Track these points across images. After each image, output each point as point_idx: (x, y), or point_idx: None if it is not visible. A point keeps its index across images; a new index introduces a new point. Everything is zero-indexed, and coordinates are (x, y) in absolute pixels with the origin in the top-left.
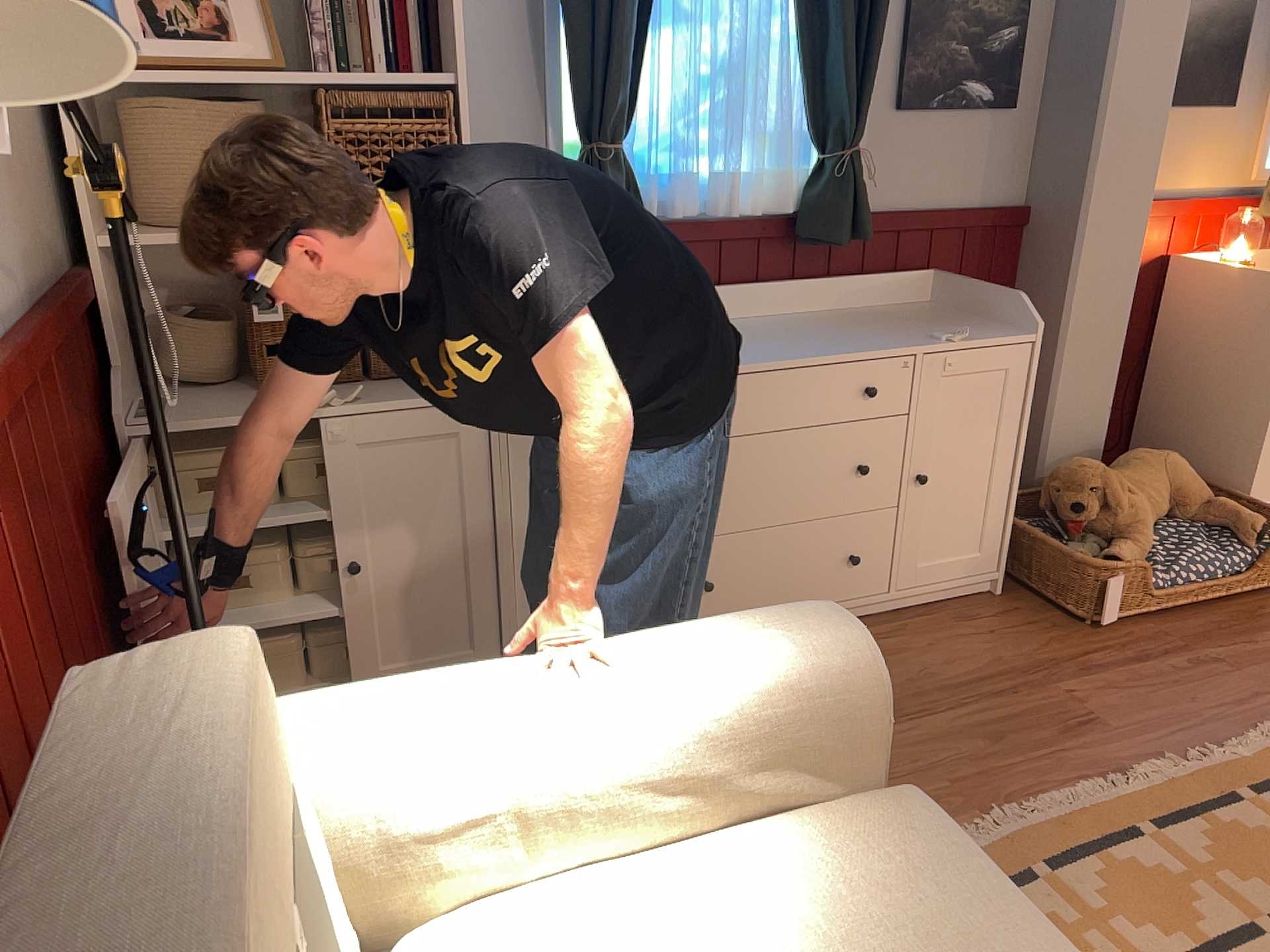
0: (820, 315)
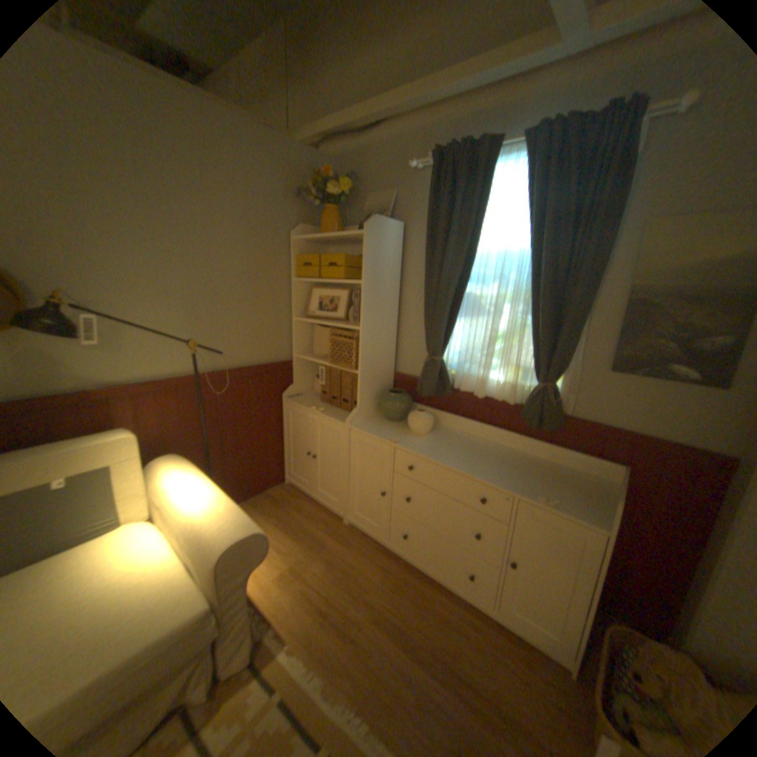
0: (529, 459)
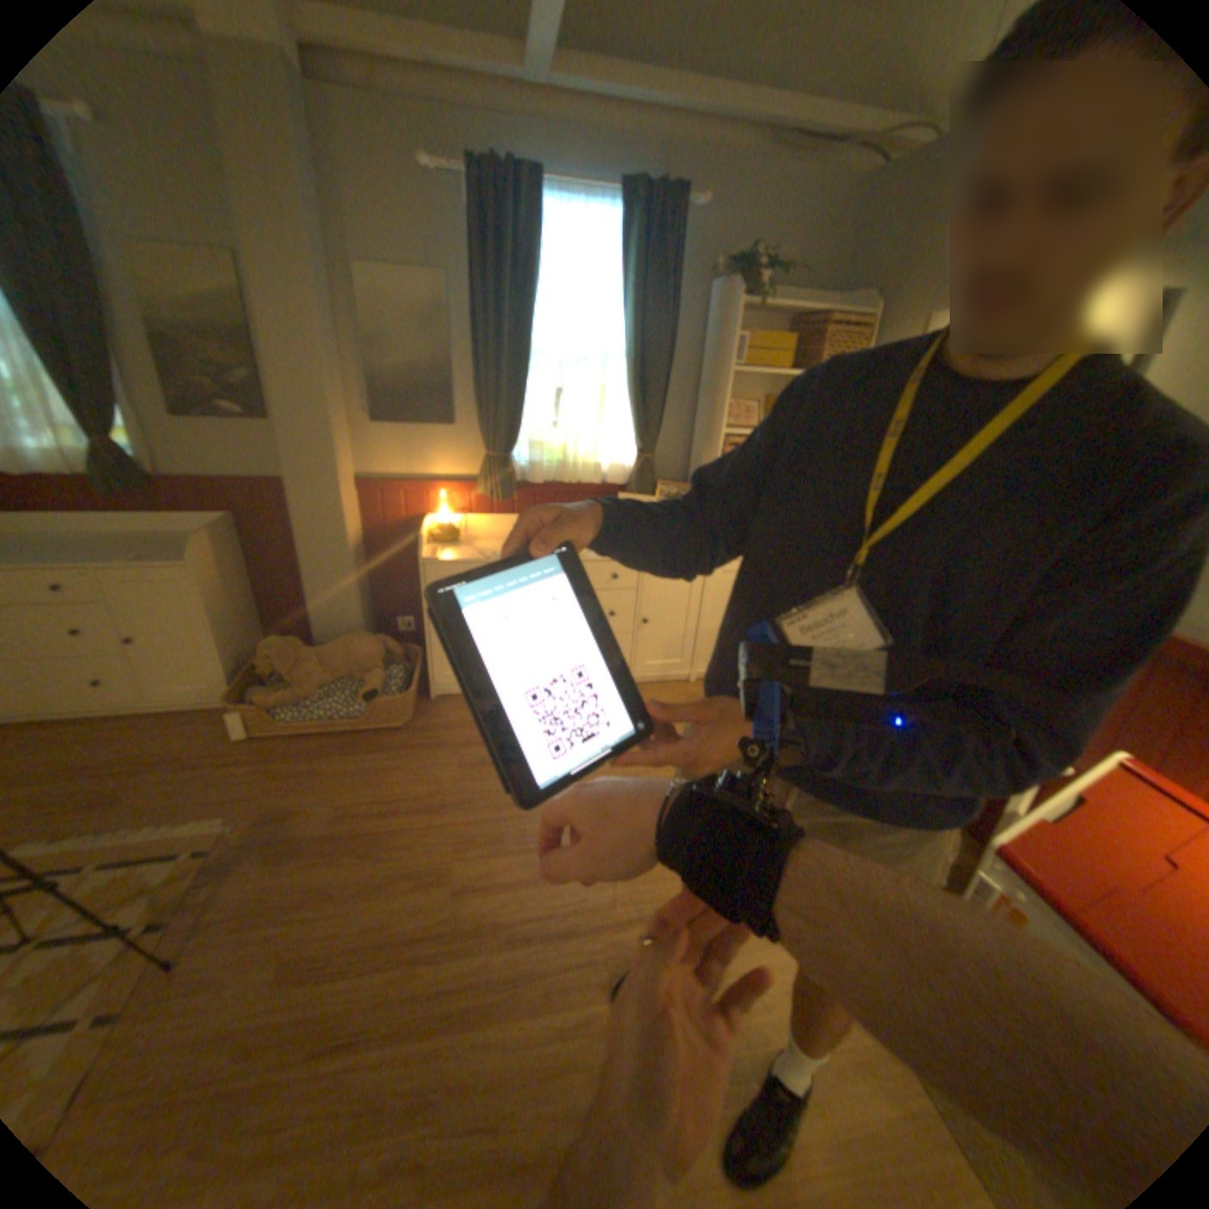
0: (127, 536)
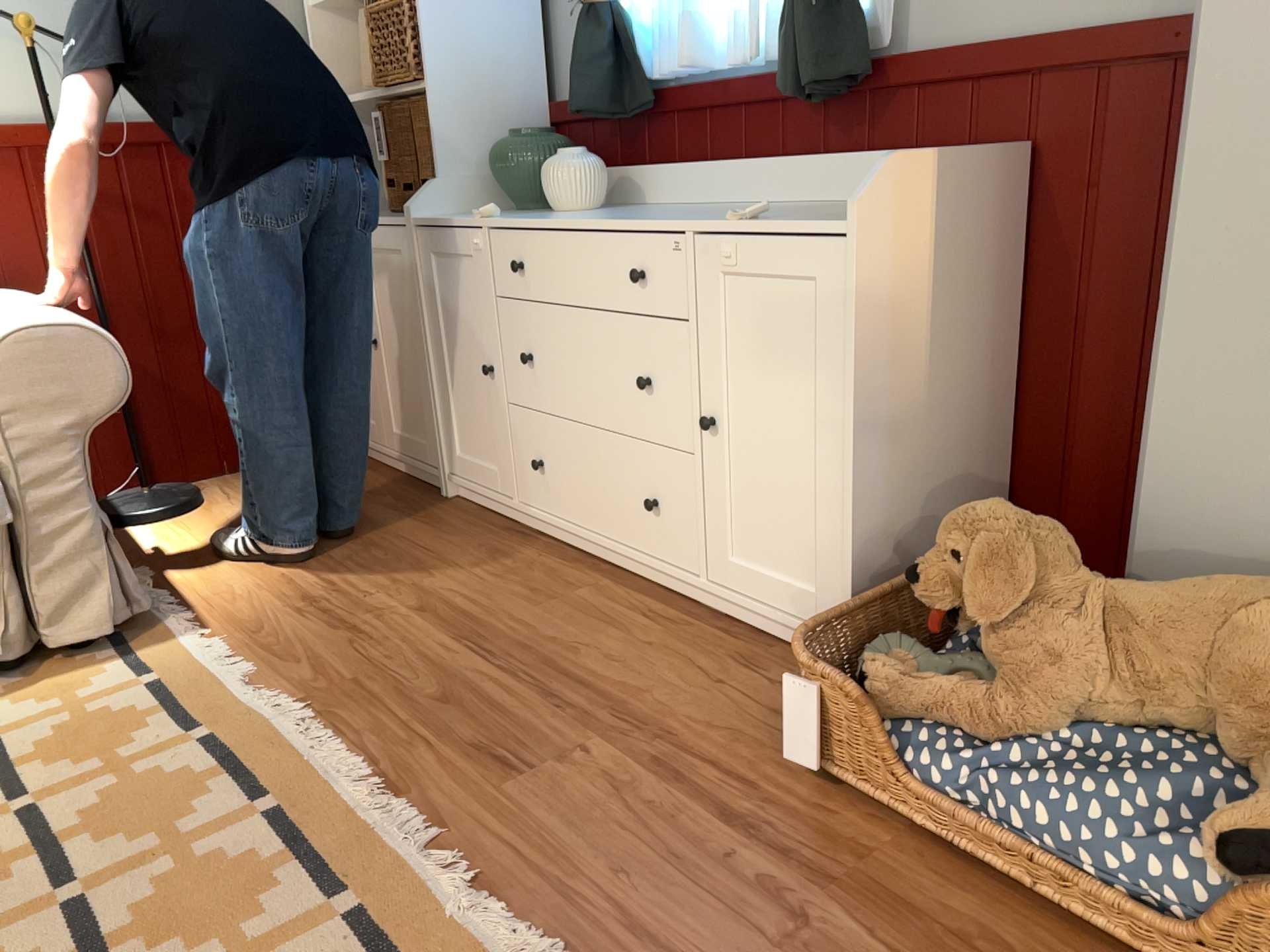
0: (808, 206)
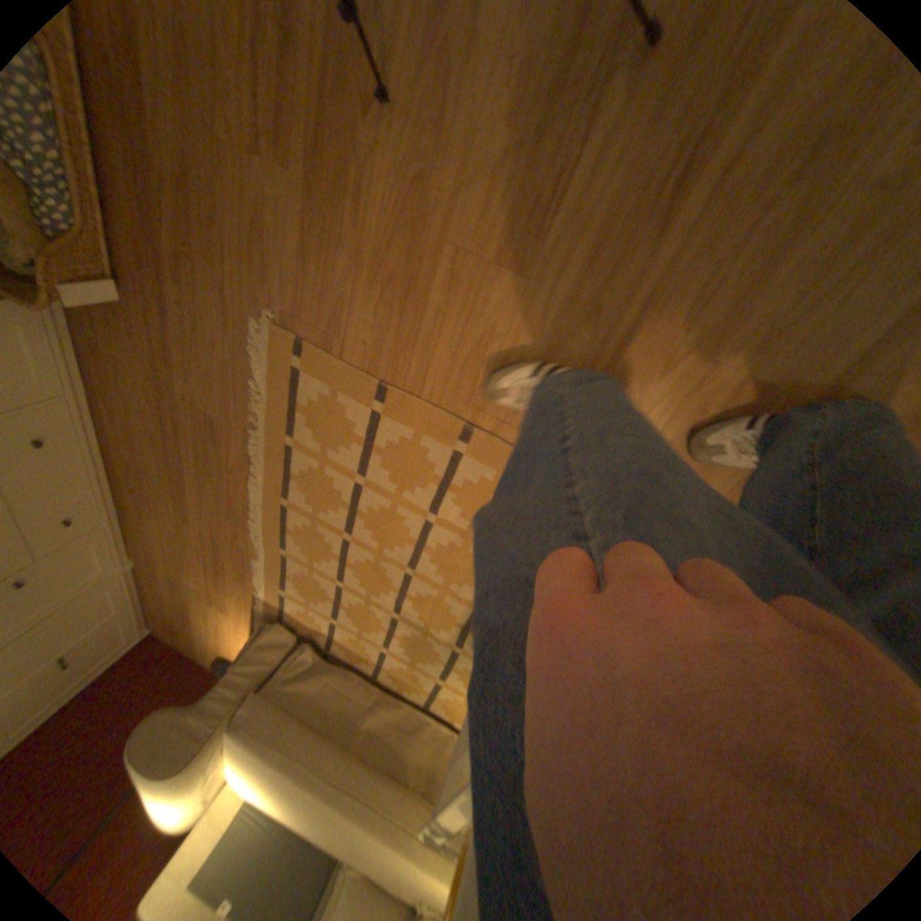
0: None
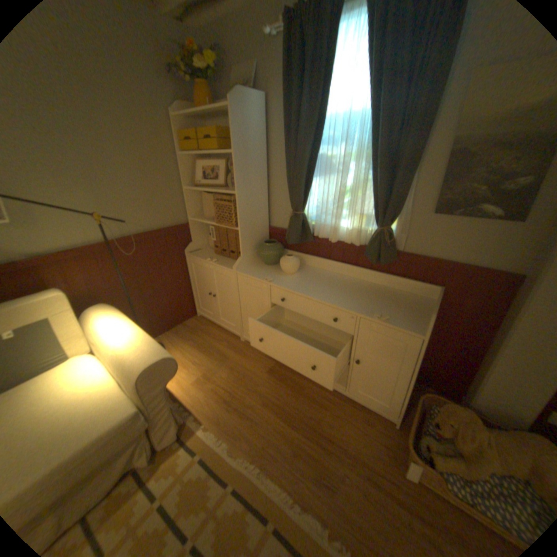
0: (371, 286)
